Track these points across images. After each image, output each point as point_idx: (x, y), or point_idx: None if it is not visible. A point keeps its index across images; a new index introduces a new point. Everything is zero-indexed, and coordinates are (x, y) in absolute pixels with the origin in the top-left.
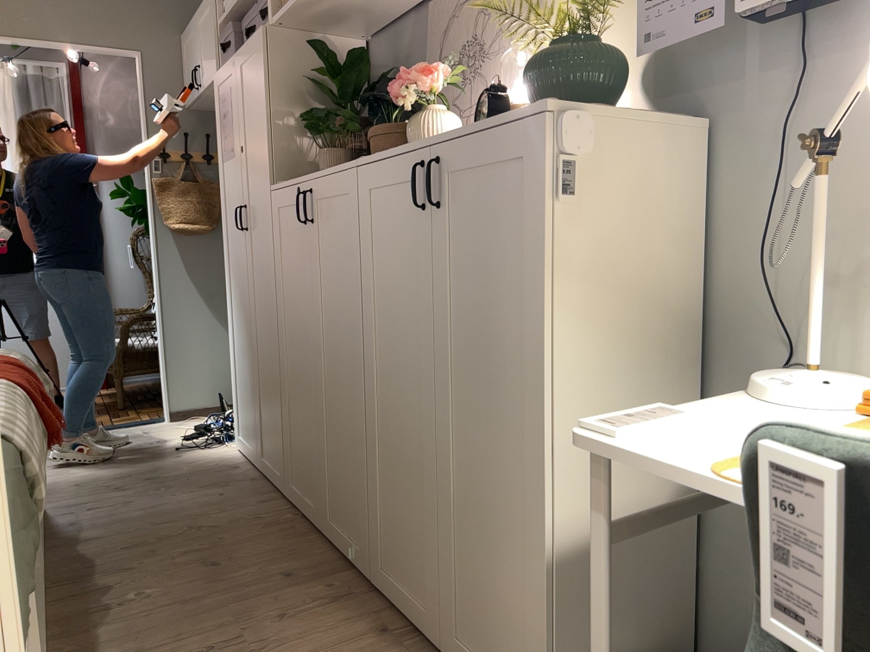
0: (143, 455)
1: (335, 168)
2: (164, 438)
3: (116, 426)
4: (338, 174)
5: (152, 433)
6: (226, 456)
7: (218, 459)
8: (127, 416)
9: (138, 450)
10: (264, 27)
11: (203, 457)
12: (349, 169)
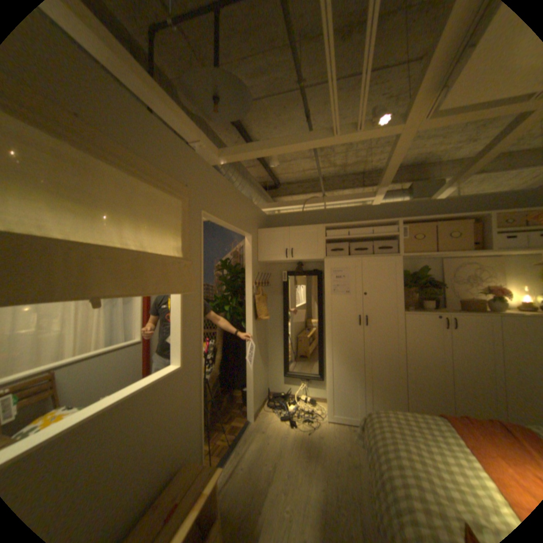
0: (306, 446)
1: (469, 313)
2: (282, 433)
3: (239, 438)
4: (483, 317)
5: (267, 433)
6: (335, 429)
7: (337, 432)
8: (227, 430)
9: (294, 445)
10: (400, 257)
11: (329, 434)
12: (493, 317)
